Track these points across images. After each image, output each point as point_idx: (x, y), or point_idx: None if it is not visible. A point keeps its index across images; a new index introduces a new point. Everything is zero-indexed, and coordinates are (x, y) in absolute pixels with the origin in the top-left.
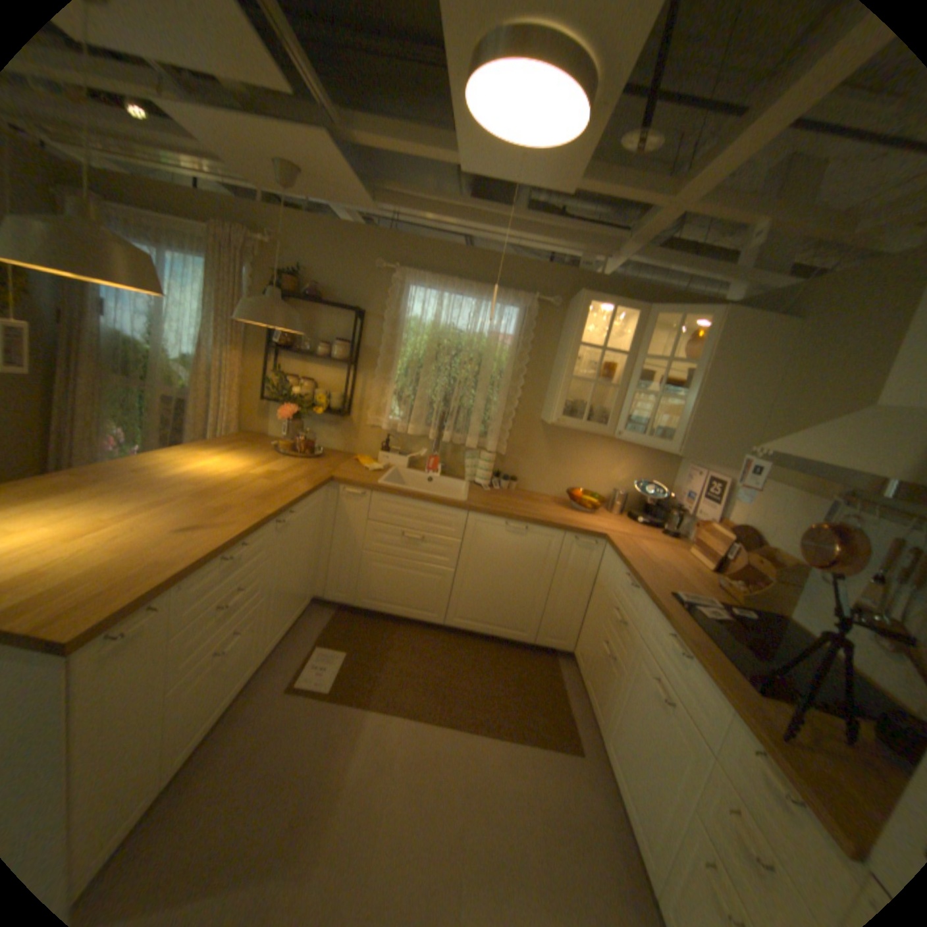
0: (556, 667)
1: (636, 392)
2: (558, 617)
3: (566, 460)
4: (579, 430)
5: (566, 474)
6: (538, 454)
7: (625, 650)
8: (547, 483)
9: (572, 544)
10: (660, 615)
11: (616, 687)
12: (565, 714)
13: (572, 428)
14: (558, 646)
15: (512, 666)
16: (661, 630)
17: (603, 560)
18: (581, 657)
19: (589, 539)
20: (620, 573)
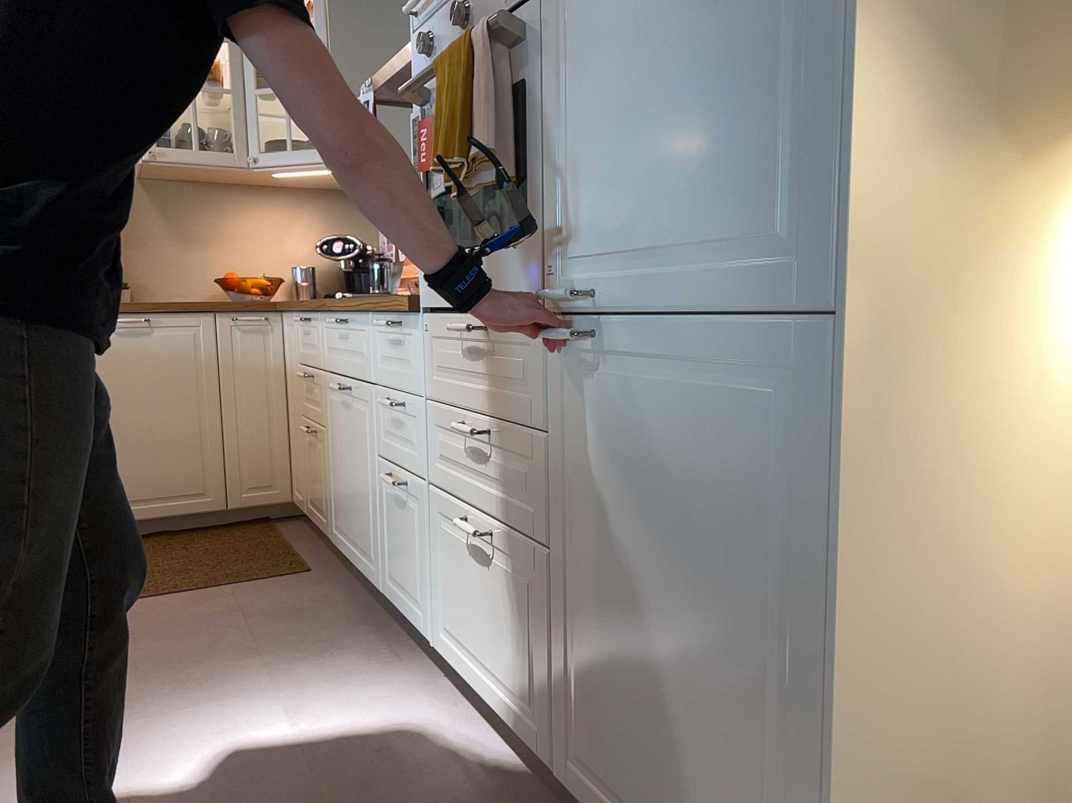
0: (271, 528)
1: (259, 96)
2: (248, 452)
3: (205, 238)
4: (194, 166)
5: (212, 260)
6: (154, 237)
7: (319, 405)
8: (185, 282)
9: (231, 329)
10: (326, 319)
11: (323, 460)
12: (284, 553)
13: (181, 165)
14: (265, 498)
15: (196, 544)
16: (330, 332)
17: (285, 340)
18: (298, 490)
19: (254, 314)
20: (297, 329)
